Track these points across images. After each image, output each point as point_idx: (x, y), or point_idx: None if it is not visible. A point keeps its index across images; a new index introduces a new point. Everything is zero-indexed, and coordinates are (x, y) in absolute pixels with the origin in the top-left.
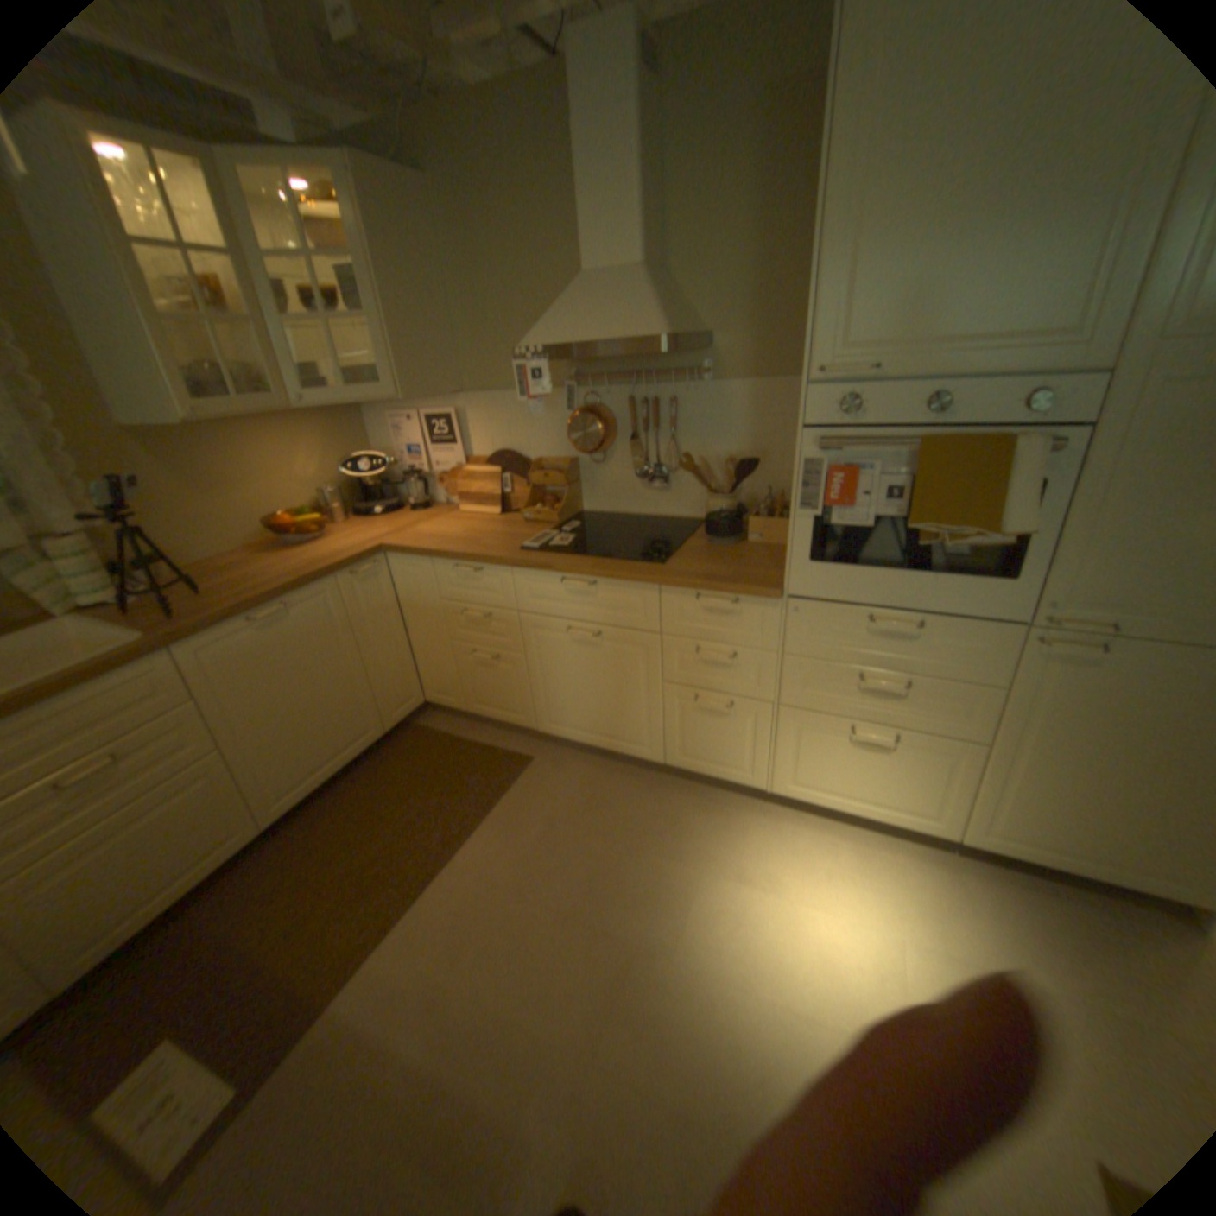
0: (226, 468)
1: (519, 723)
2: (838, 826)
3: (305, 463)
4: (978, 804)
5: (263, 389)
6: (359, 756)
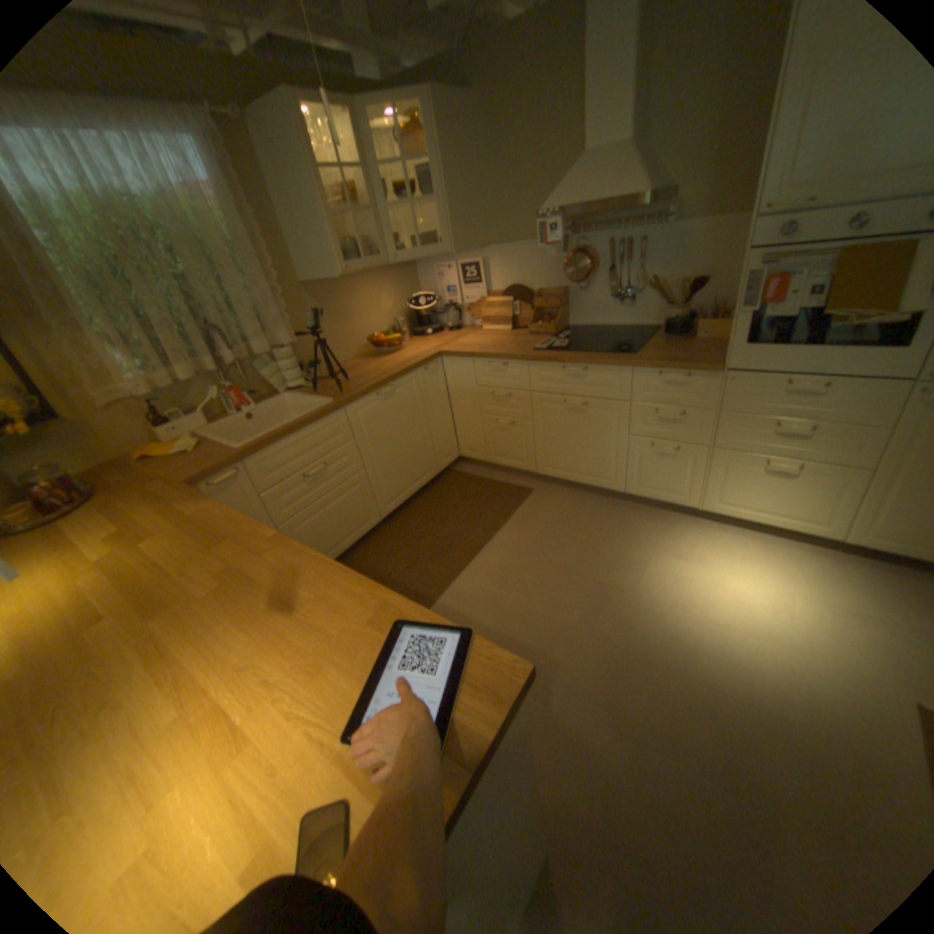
0: (348, 305)
1: (524, 467)
2: (749, 532)
3: (386, 301)
4: (860, 512)
5: (375, 252)
6: (426, 483)
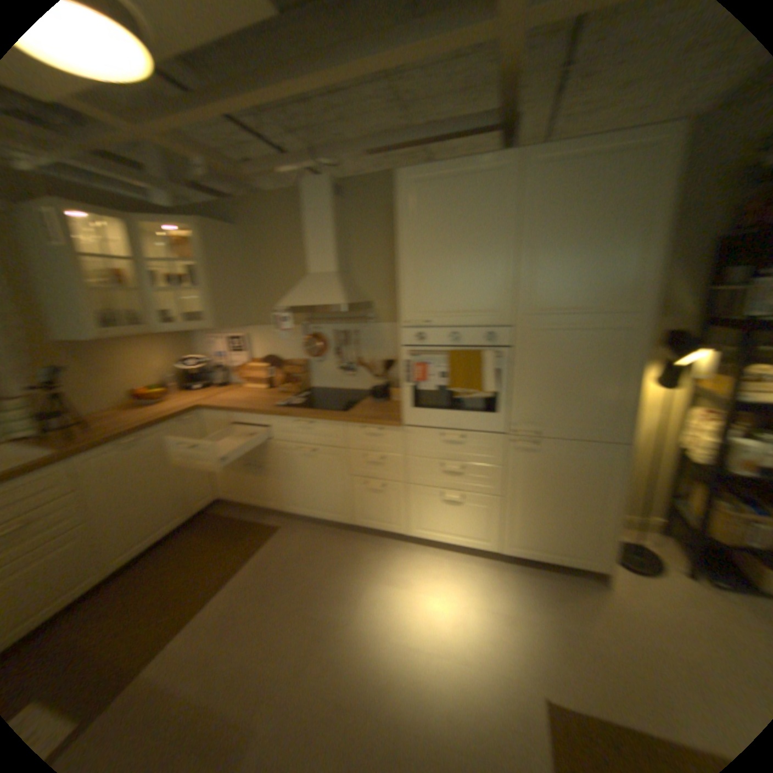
0: (104, 364)
1: (269, 507)
2: (442, 552)
3: (151, 361)
4: (501, 529)
5: (133, 323)
6: (167, 532)
